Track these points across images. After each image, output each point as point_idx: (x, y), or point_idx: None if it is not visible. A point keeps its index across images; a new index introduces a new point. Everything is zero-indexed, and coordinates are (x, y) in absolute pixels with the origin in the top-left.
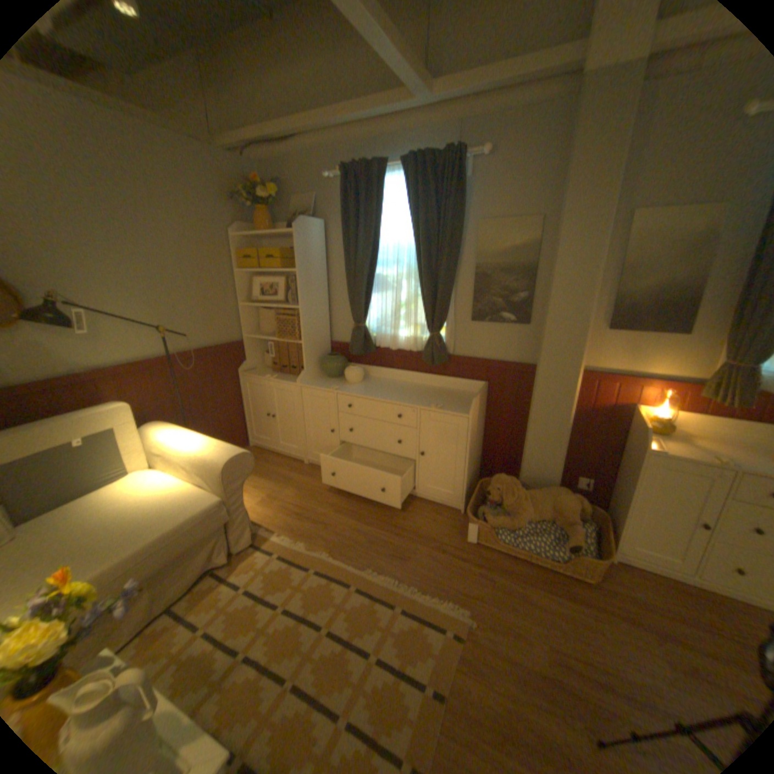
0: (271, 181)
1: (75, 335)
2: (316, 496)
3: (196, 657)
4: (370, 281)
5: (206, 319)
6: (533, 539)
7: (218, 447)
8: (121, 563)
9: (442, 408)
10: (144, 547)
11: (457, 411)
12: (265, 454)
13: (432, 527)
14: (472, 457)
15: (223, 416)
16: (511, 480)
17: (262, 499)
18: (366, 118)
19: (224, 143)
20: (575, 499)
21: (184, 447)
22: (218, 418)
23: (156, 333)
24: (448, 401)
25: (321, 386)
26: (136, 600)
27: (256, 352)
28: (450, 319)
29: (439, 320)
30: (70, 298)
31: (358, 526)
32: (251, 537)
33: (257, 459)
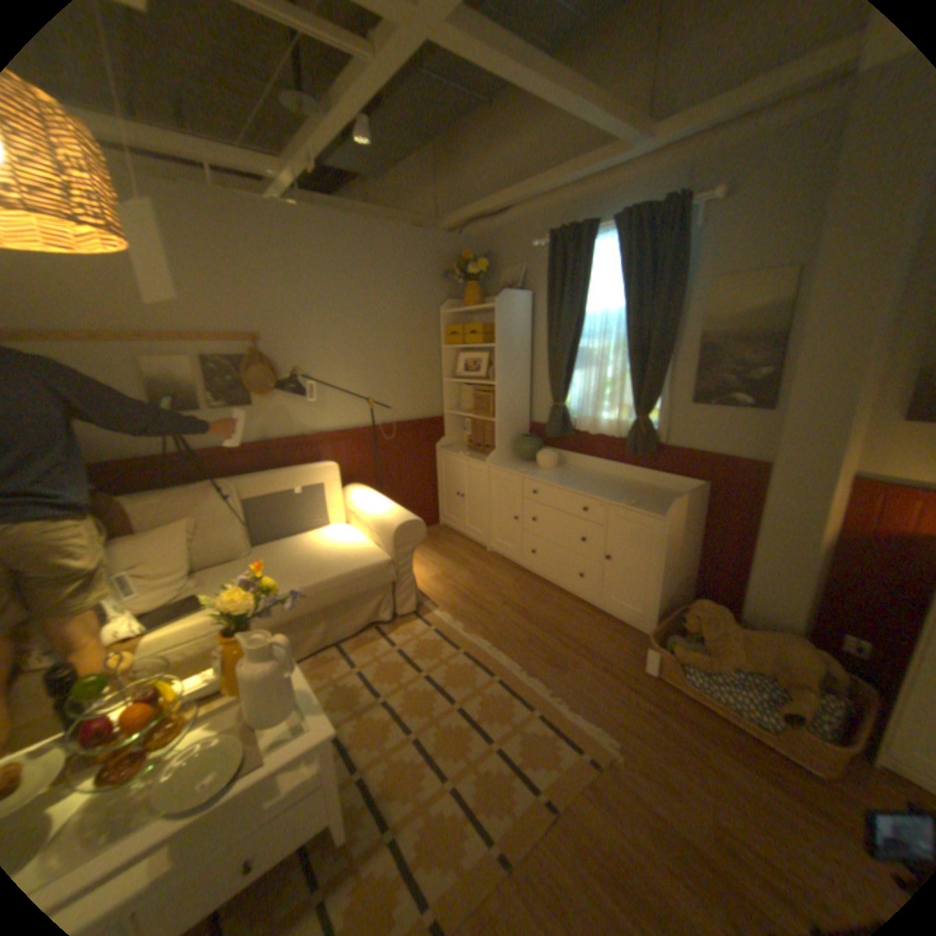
0: (484, 256)
1: (309, 404)
2: (489, 584)
3: (349, 688)
4: (573, 356)
5: (412, 394)
6: (736, 691)
7: (397, 512)
8: (307, 589)
9: (636, 506)
10: (325, 582)
11: (654, 511)
12: (452, 535)
13: (608, 647)
14: (674, 574)
15: (418, 490)
16: (719, 611)
17: (437, 575)
18: (583, 178)
19: (447, 224)
20: (816, 656)
21: (371, 508)
22: (413, 491)
23: (367, 405)
24: (649, 499)
25: (509, 468)
26: (315, 626)
27: (455, 429)
28: (664, 400)
29: (647, 401)
30: (308, 373)
31: (523, 624)
32: (416, 605)
33: (443, 538)
